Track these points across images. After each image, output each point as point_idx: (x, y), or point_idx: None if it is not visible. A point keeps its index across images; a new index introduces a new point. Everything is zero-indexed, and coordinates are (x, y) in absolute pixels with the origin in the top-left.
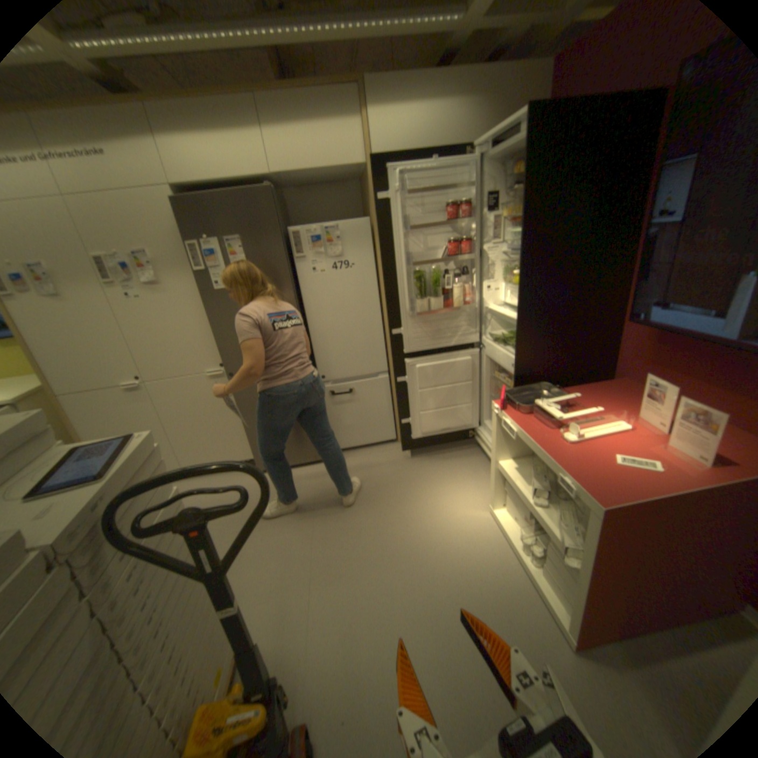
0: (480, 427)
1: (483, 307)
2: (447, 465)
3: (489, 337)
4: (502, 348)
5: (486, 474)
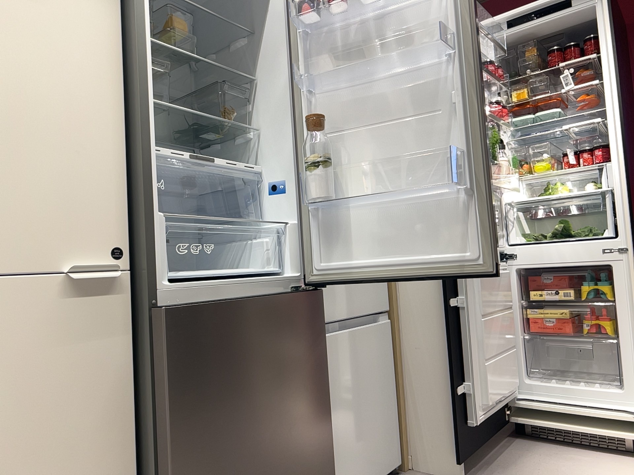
0: (519, 393)
1: (502, 203)
2: (530, 467)
3: (512, 244)
4: (562, 241)
5: (587, 455)
